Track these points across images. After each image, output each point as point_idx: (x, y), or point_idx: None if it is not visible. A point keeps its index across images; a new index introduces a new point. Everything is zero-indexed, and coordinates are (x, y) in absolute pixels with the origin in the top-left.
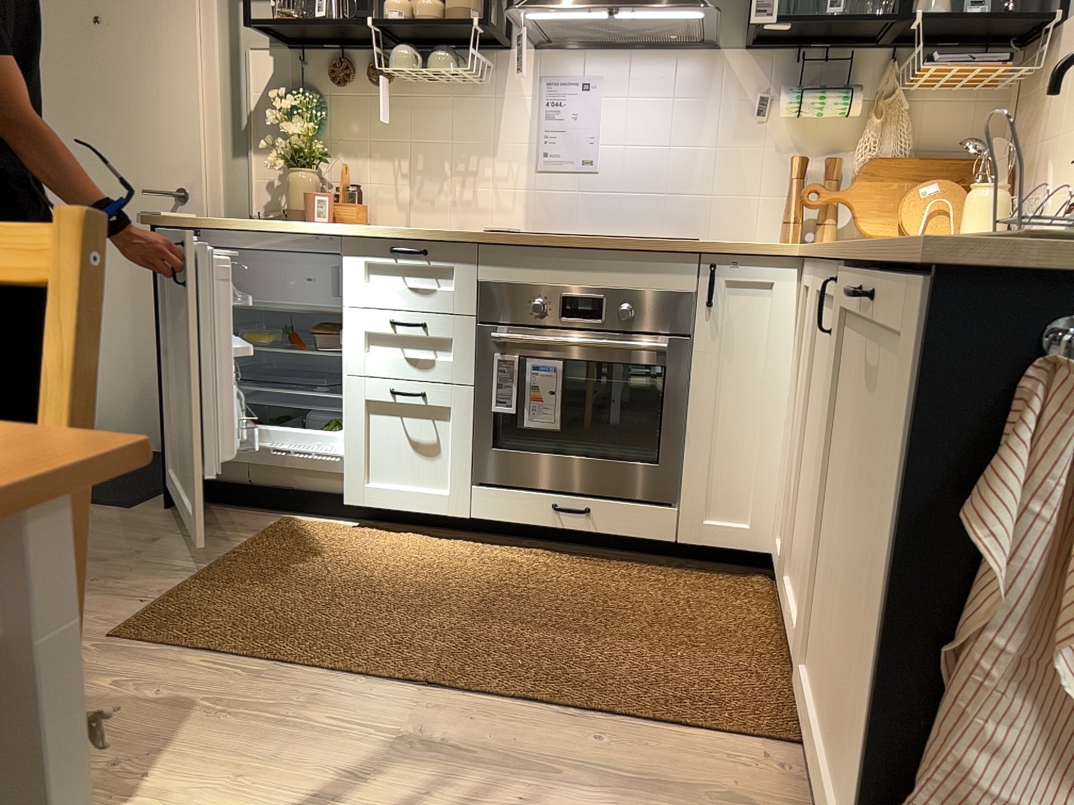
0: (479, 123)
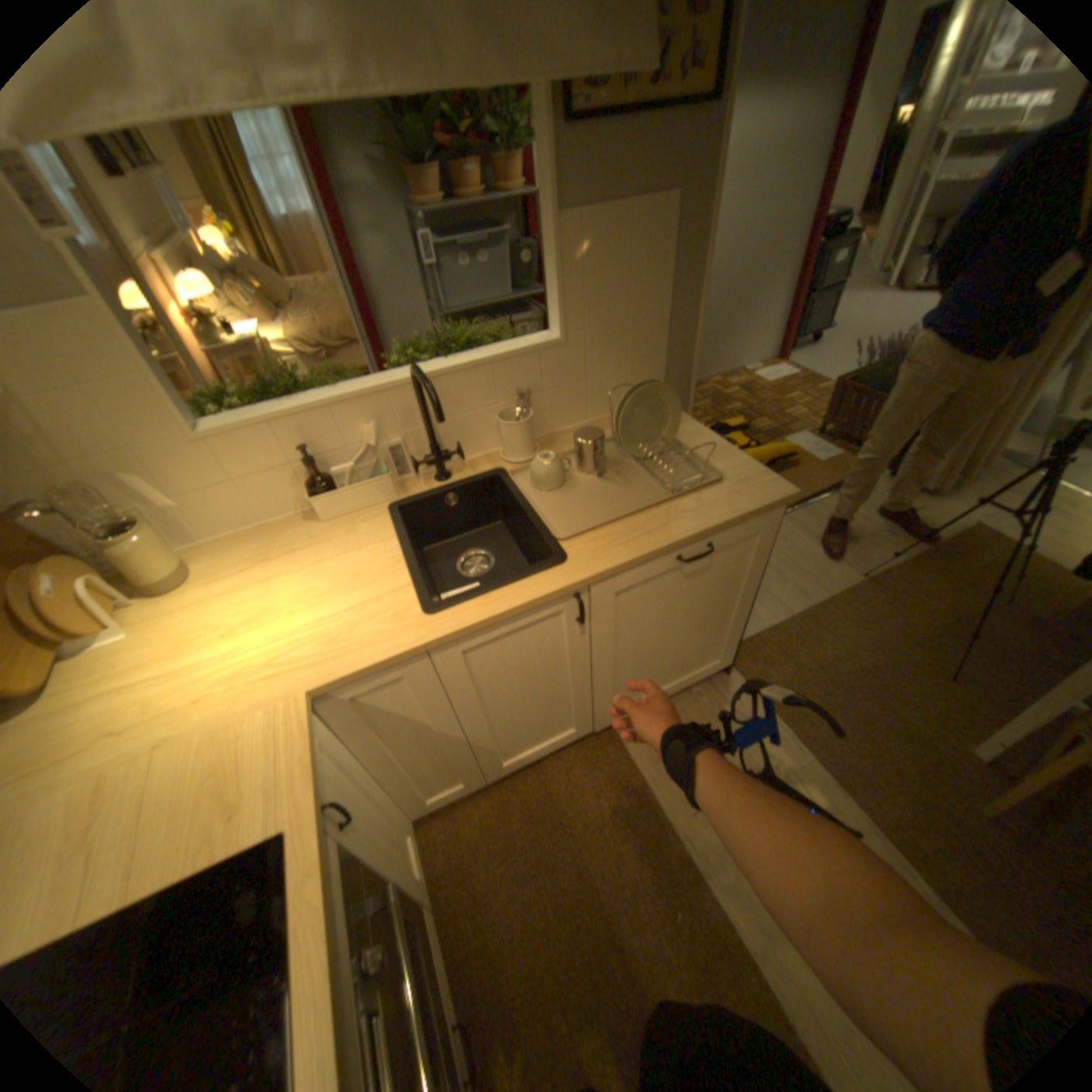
0: None
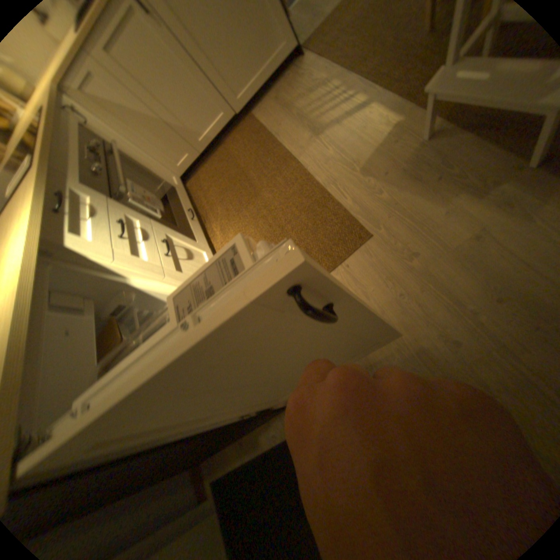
0: None
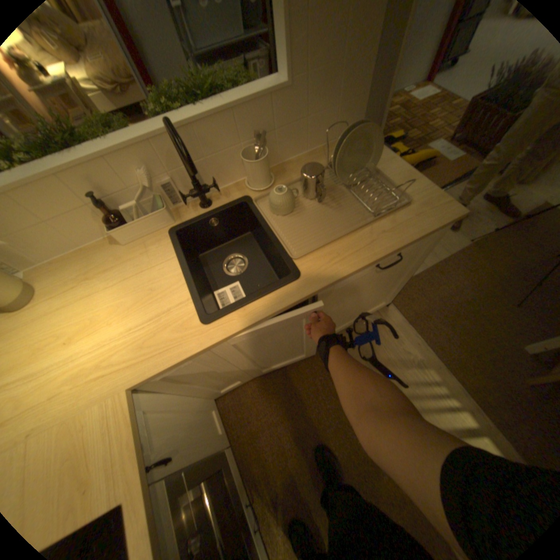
0: None
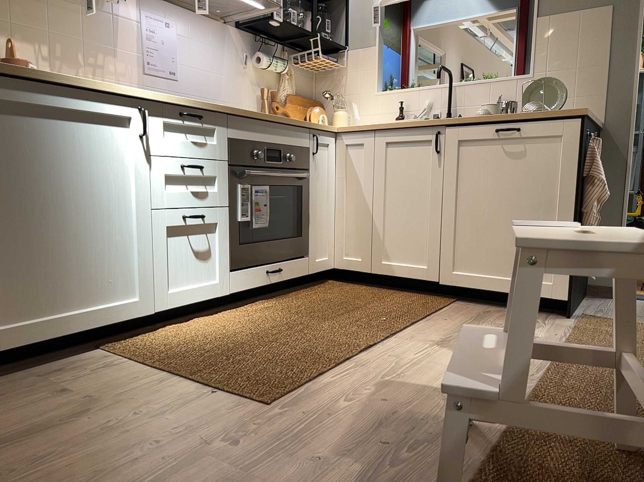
0: (106, 33)
